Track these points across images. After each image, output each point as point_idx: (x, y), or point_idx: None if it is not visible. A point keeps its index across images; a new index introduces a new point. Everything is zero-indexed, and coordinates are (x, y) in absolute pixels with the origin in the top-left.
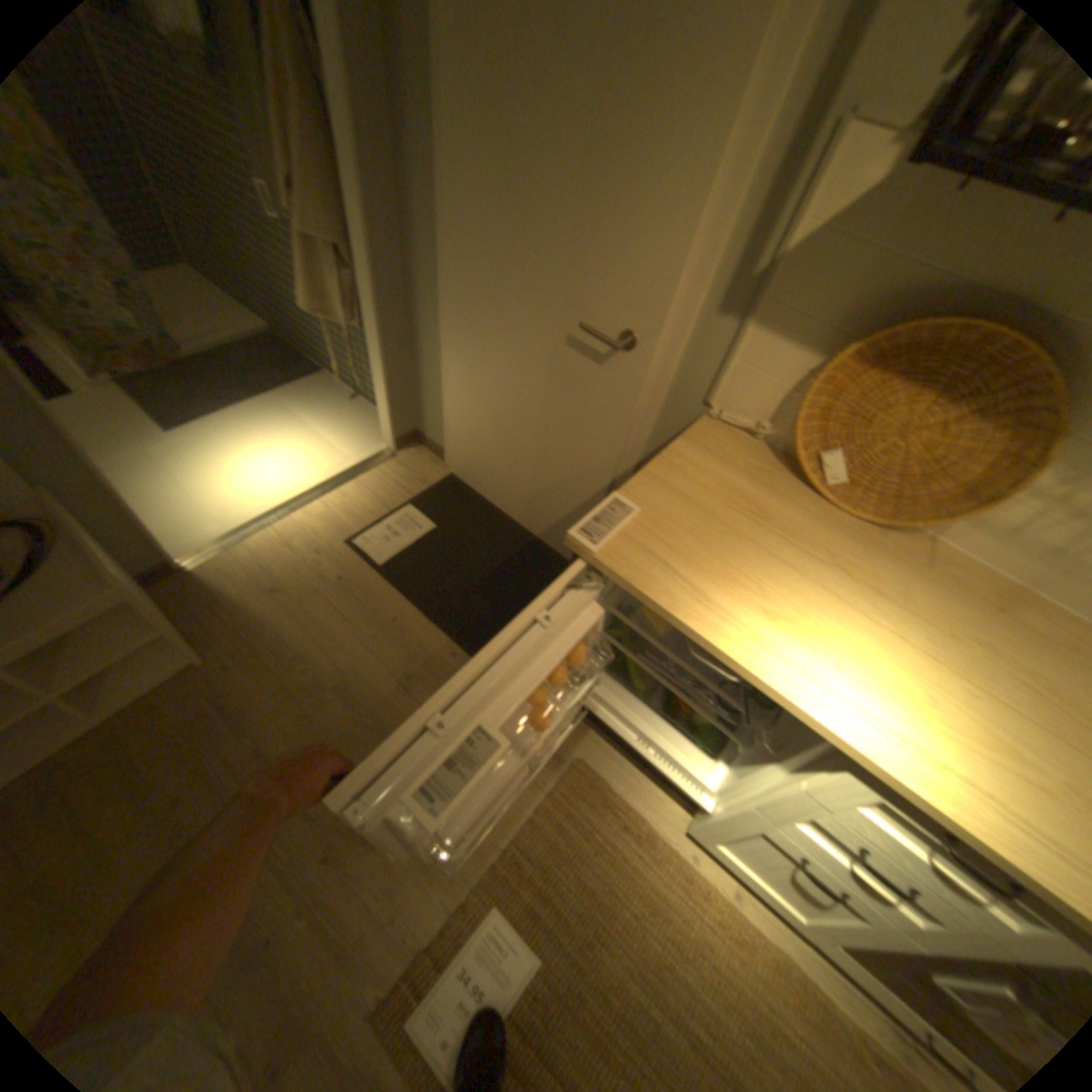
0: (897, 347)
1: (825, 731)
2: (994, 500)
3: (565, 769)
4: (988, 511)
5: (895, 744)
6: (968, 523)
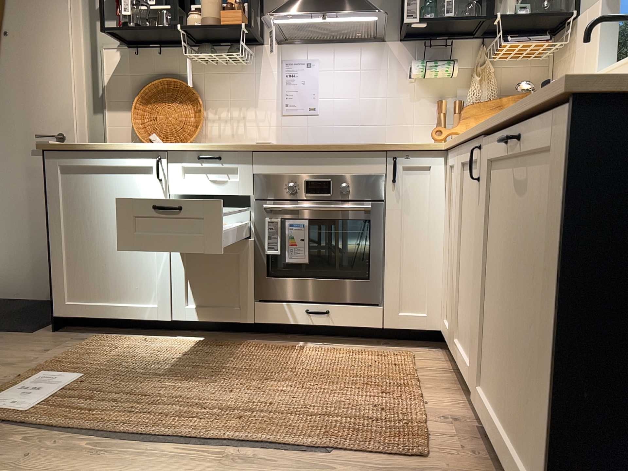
0: (148, 98)
1: (146, 148)
2: (199, 124)
3: (86, 341)
4: (199, 127)
5: (170, 145)
6: (207, 143)
